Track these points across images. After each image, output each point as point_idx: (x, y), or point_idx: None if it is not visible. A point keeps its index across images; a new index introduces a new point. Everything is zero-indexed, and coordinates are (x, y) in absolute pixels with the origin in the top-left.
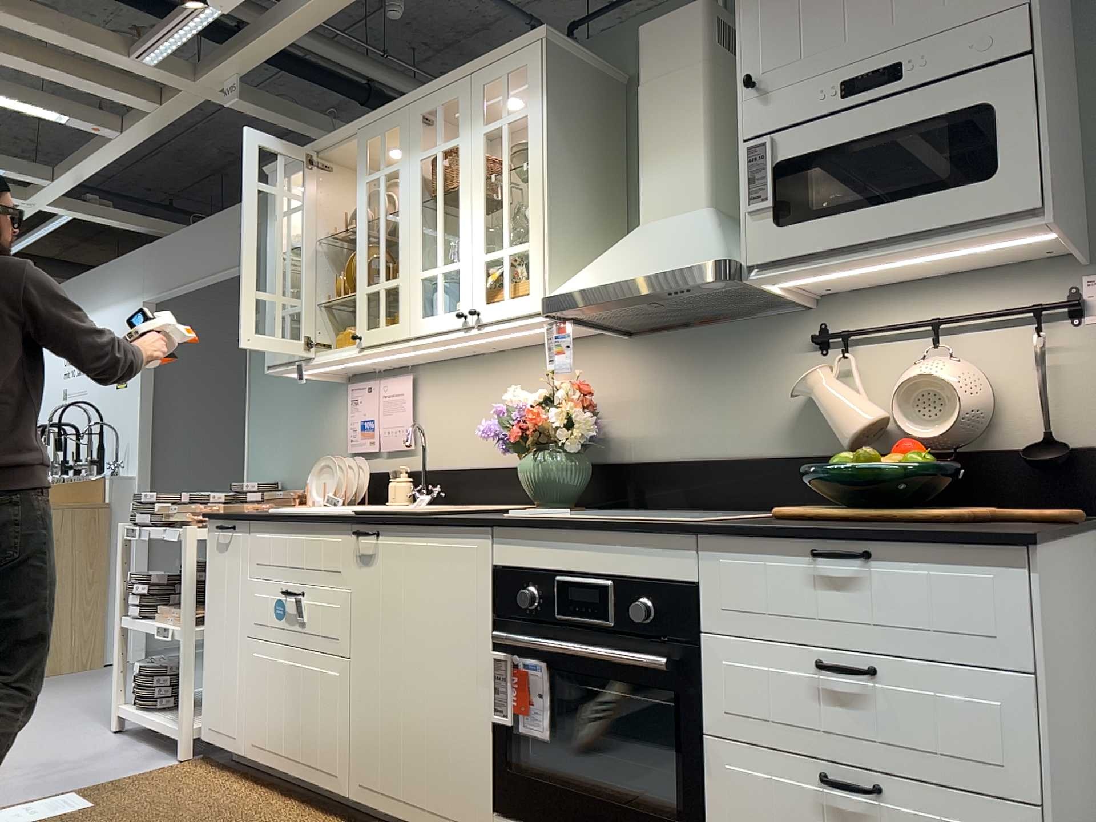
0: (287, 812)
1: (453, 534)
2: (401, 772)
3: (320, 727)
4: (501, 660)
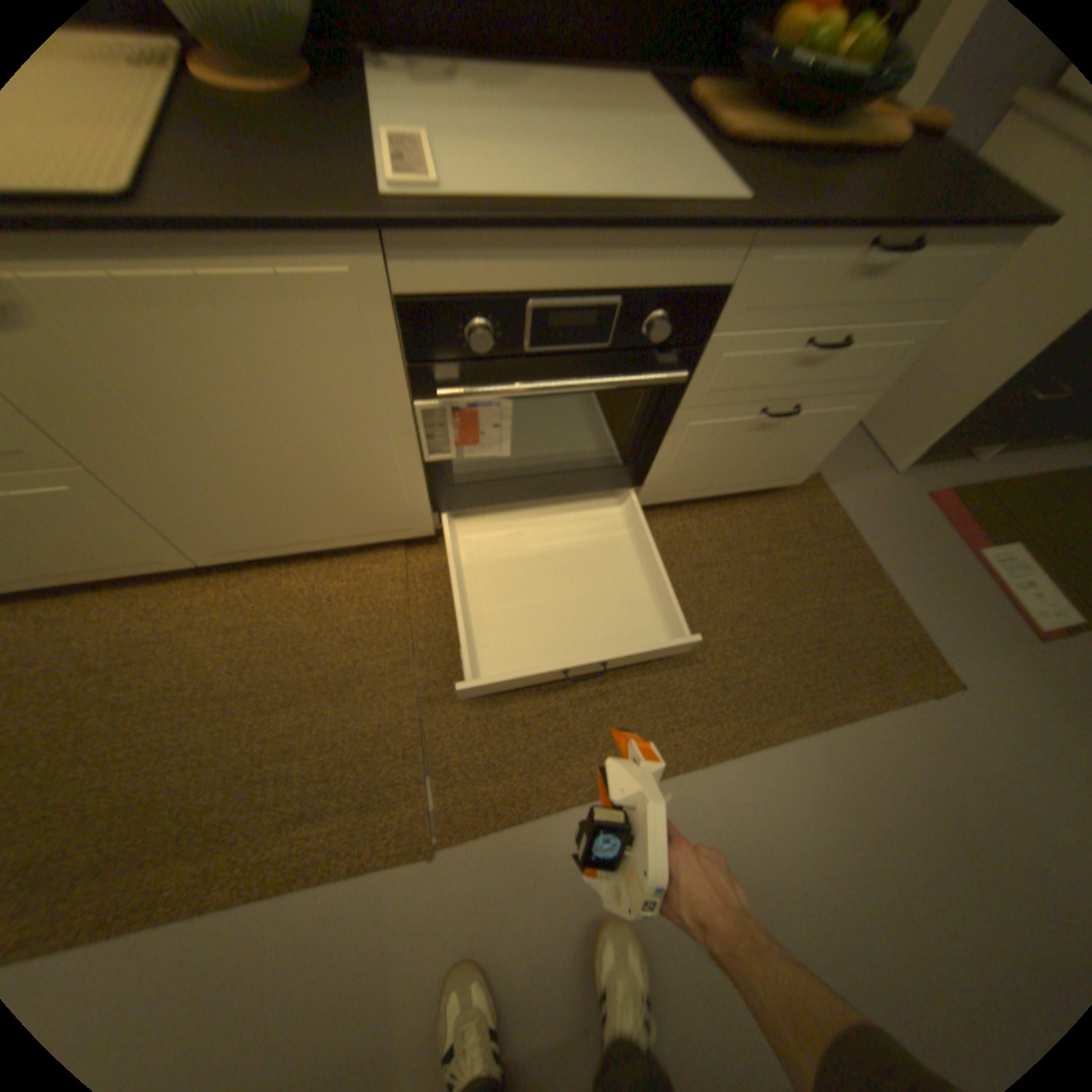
0: (106, 615)
1: (274, 251)
2: (284, 530)
3: (83, 542)
4: (432, 408)
